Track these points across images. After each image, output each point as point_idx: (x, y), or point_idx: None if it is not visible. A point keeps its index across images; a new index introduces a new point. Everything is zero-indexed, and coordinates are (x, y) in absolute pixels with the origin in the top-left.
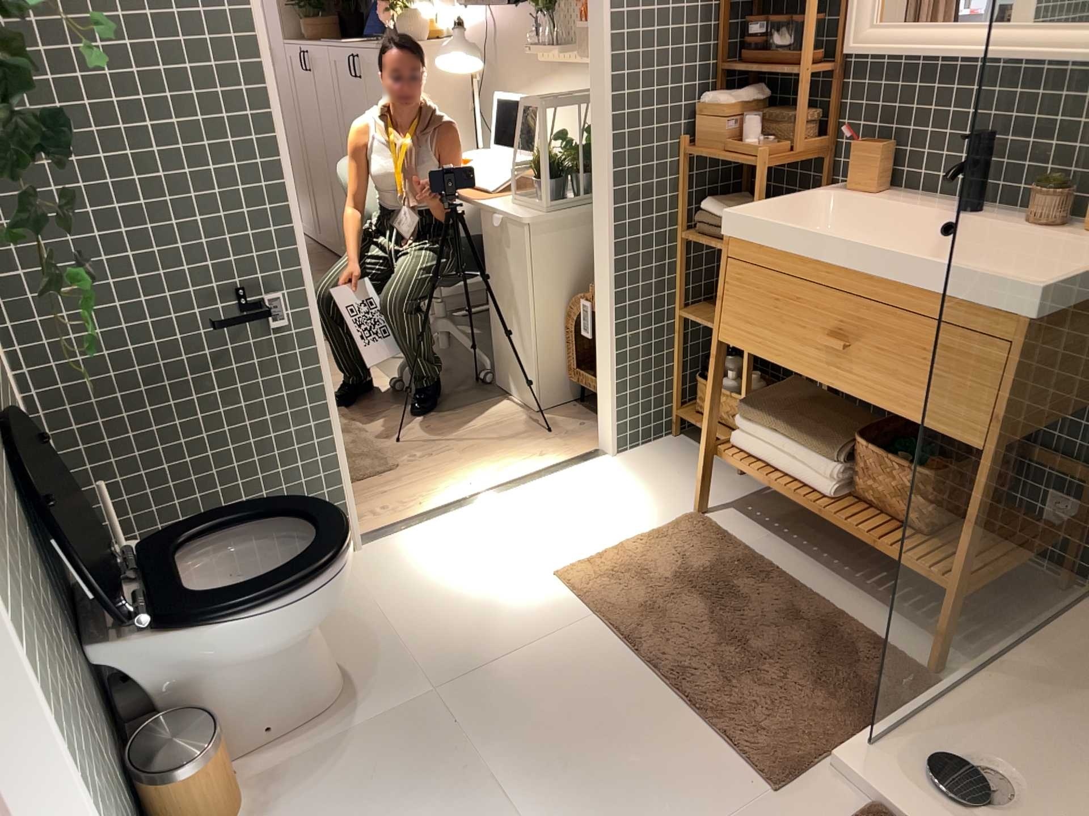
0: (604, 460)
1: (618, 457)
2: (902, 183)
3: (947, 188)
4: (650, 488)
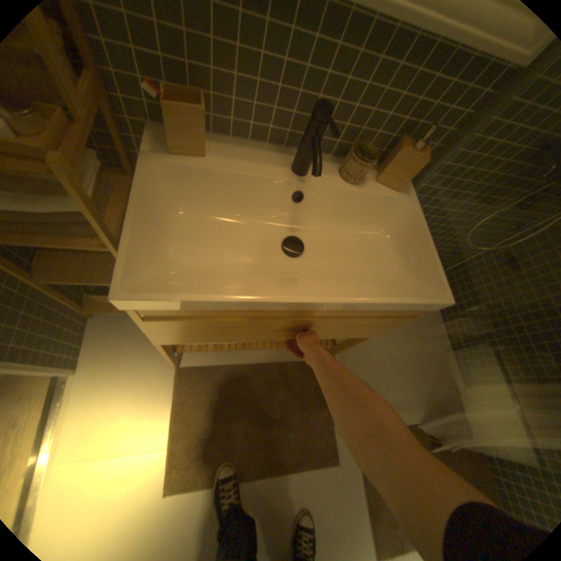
0: (73, 383)
1: (79, 371)
2: (213, 125)
3: (261, 132)
4: (131, 375)
